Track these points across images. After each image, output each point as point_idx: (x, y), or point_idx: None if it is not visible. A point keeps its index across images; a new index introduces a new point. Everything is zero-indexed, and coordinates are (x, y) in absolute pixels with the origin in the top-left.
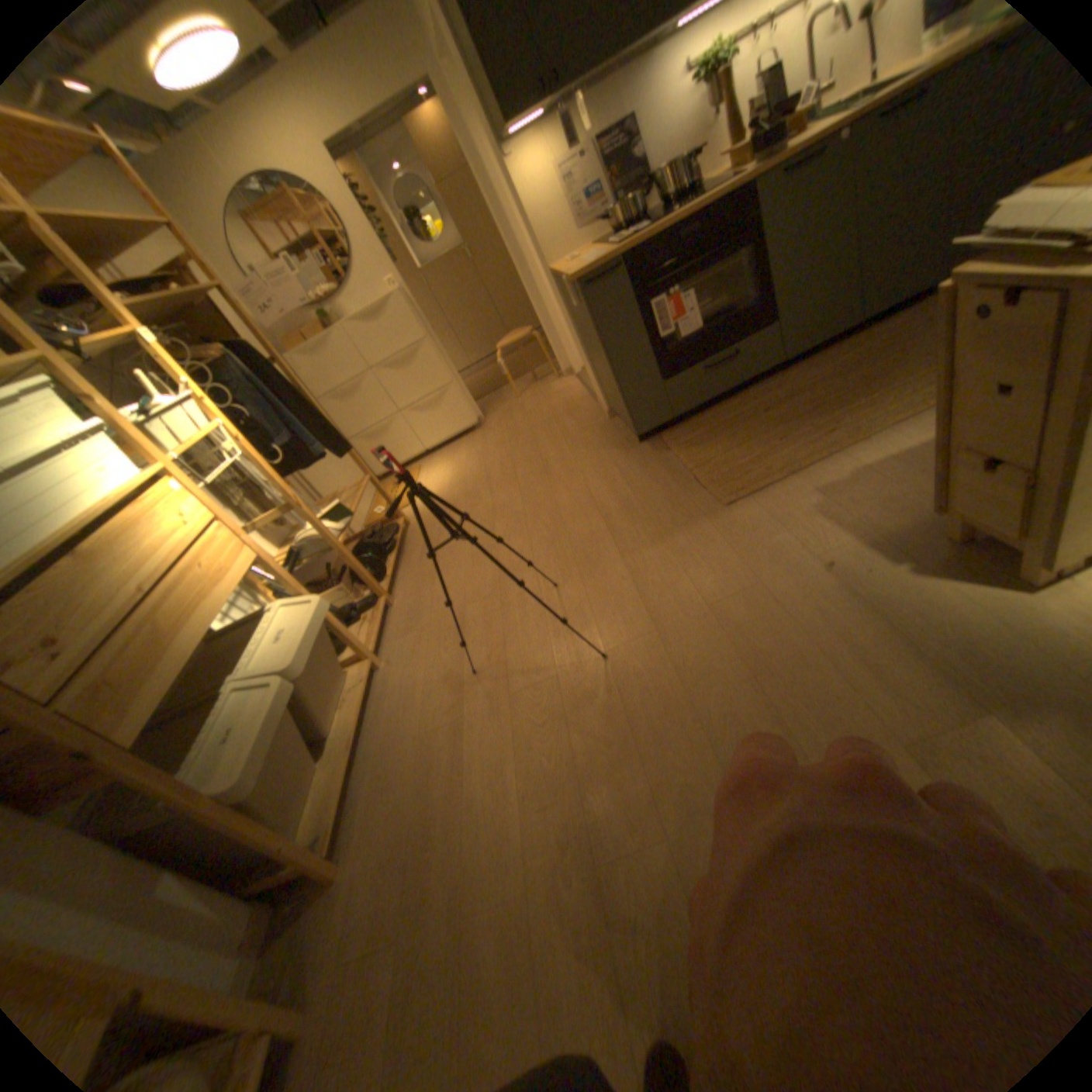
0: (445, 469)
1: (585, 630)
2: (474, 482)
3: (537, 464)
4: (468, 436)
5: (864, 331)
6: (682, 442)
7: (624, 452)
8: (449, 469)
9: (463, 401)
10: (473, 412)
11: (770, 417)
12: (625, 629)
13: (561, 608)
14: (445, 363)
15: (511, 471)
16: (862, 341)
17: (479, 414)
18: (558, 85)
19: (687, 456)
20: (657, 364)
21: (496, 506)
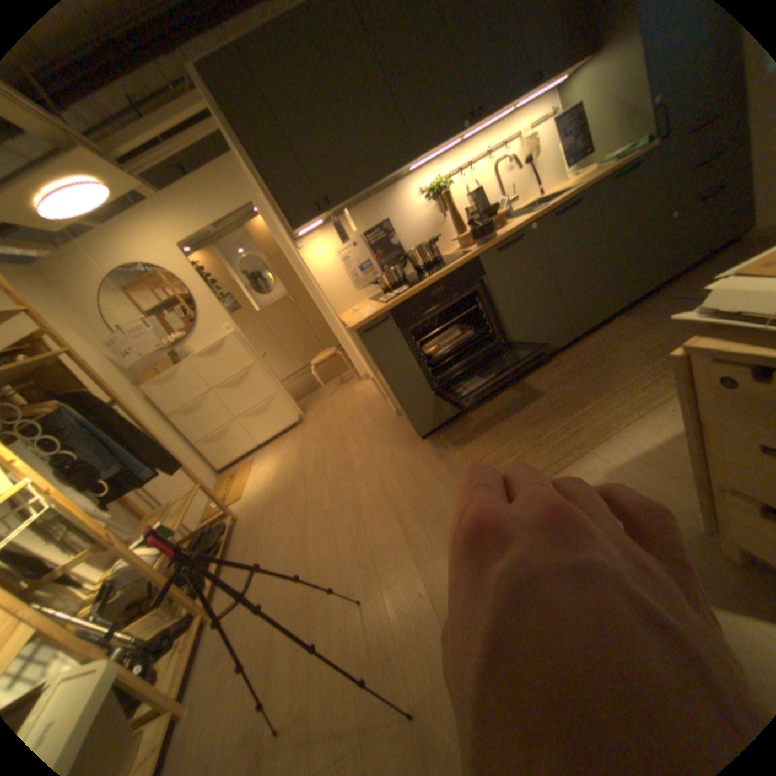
0: (272, 462)
1: (388, 671)
2: (293, 477)
3: (343, 459)
4: (291, 431)
5: (576, 345)
6: (456, 441)
7: (411, 449)
8: (275, 463)
9: (286, 405)
10: (295, 412)
11: (523, 418)
12: (429, 673)
13: (364, 635)
14: (272, 379)
15: (322, 466)
16: (577, 353)
17: (300, 413)
18: (334, 205)
19: (463, 455)
20: (428, 380)
21: (309, 503)
